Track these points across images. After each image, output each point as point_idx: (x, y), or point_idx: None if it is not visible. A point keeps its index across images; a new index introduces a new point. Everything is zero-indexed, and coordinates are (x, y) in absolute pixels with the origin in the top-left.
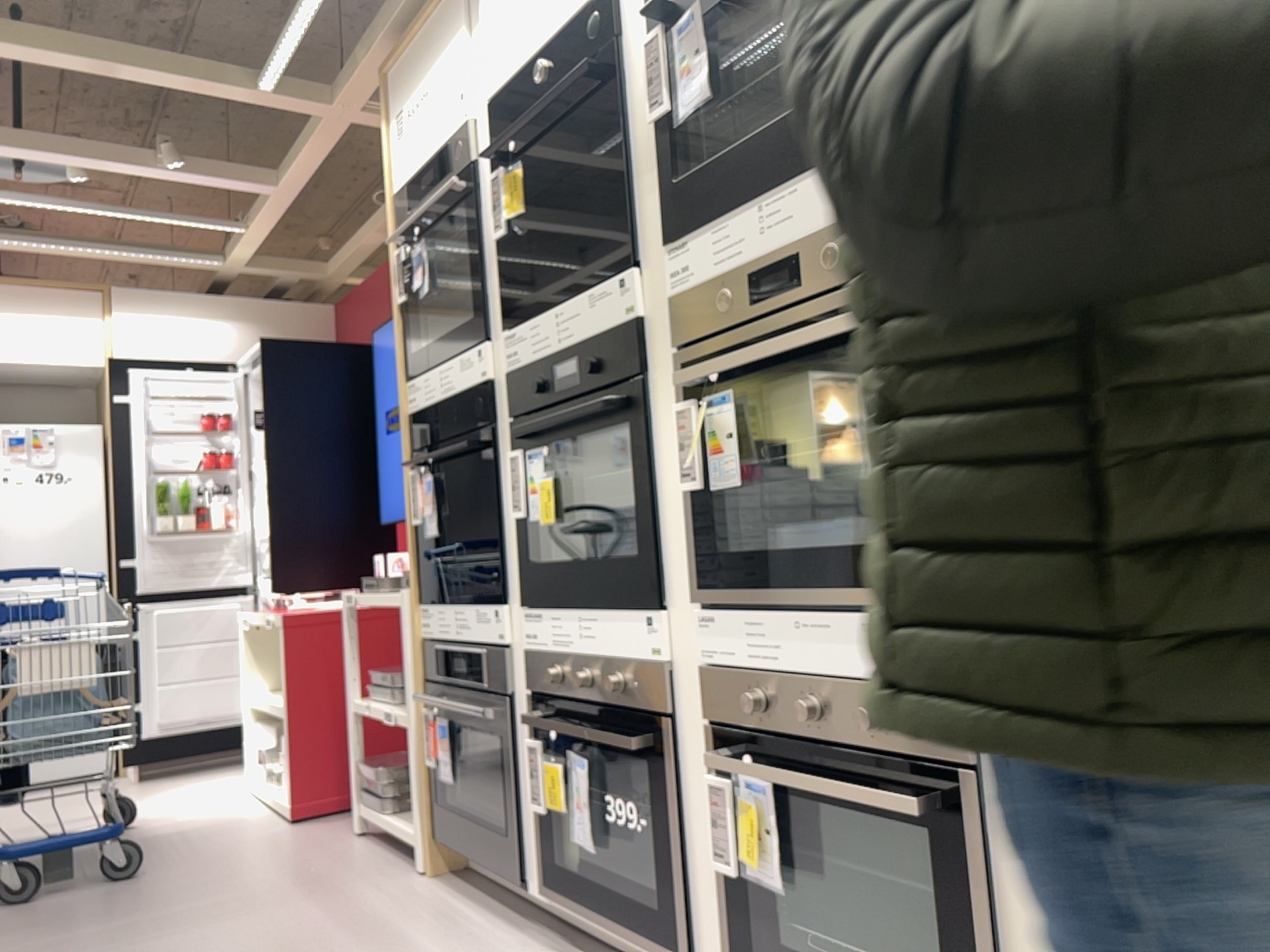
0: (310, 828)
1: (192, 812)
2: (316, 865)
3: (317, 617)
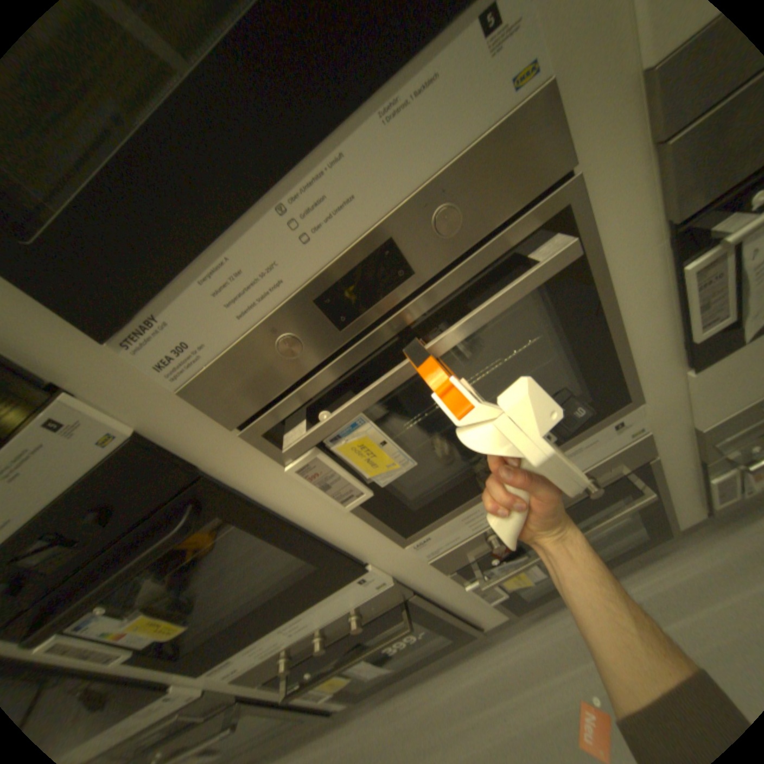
0: None
1: None
2: None
3: None
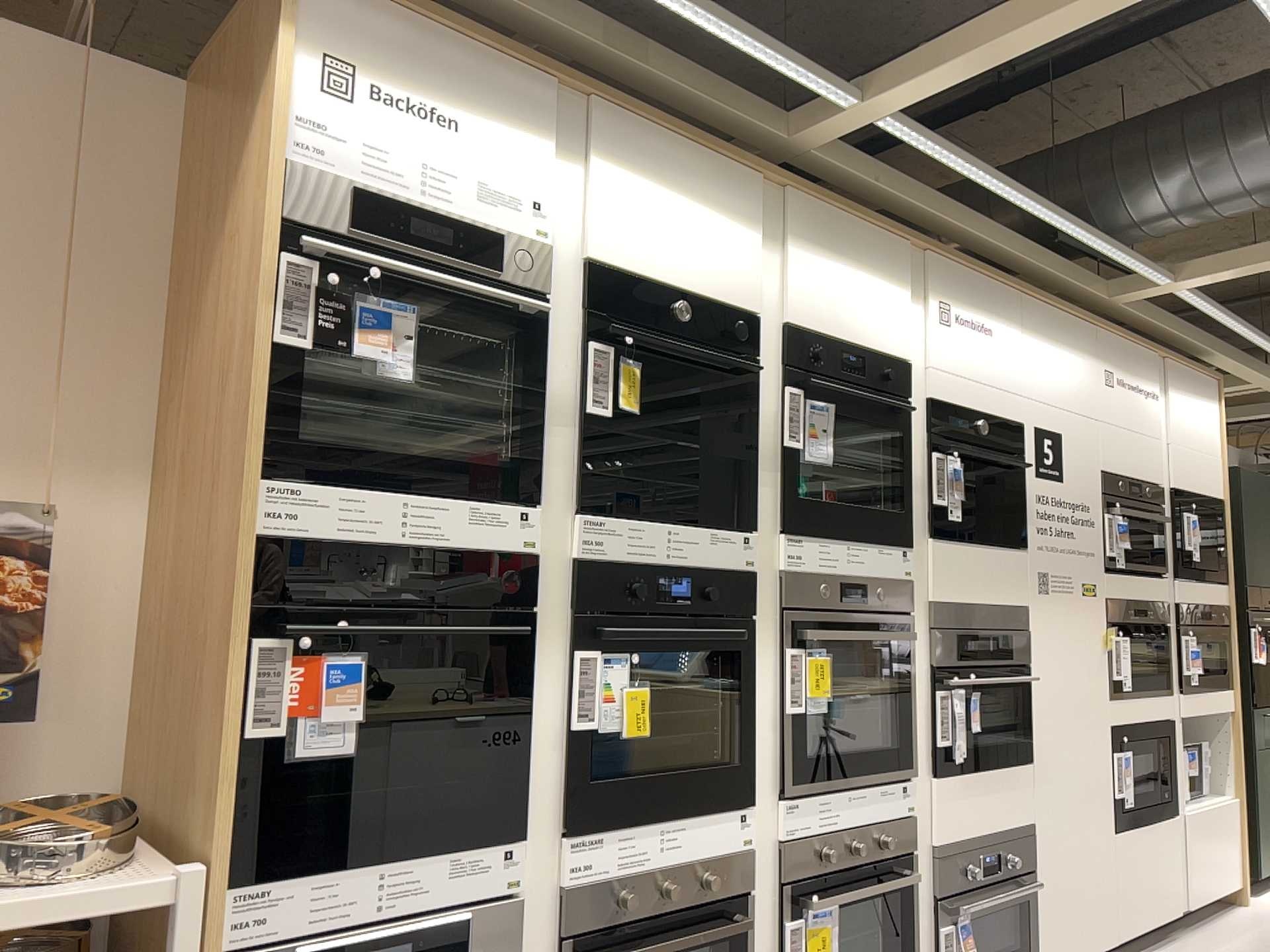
0: None
1: None
2: None
3: None
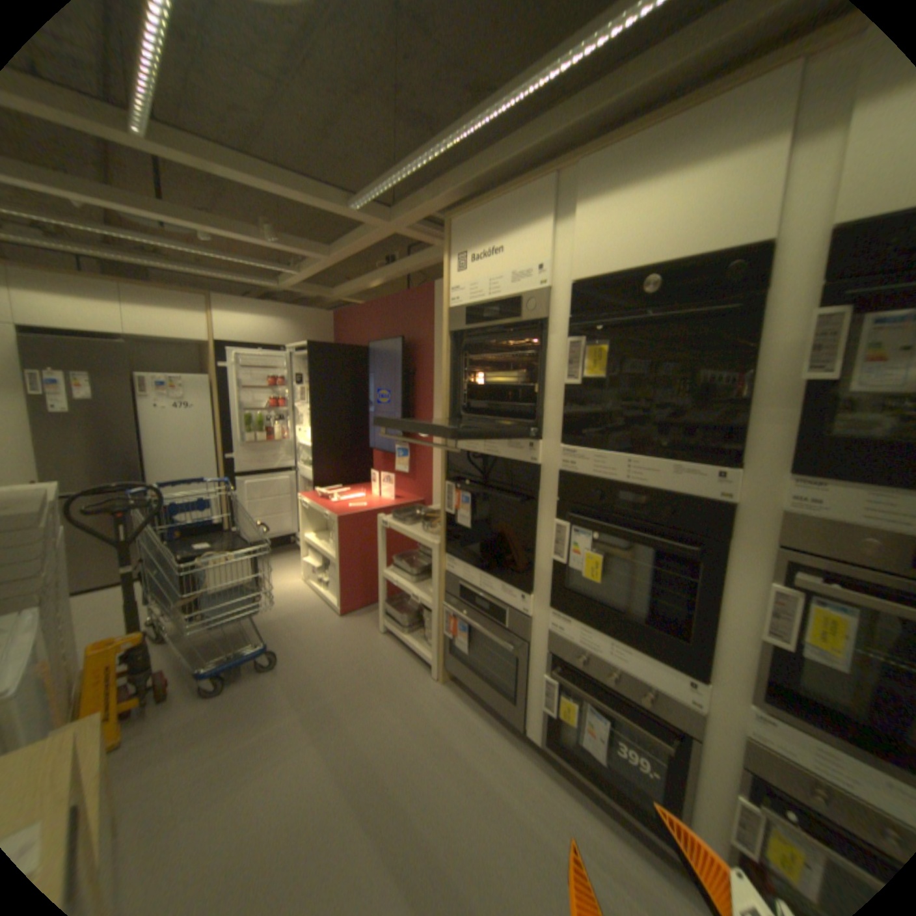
0: (353, 624)
1: (280, 600)
2: (373, 665)
3: (354, 518)
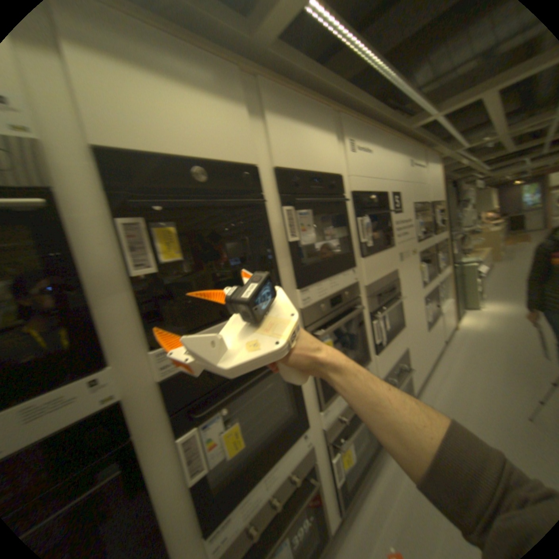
0: None
1: None
2: None
3: None
